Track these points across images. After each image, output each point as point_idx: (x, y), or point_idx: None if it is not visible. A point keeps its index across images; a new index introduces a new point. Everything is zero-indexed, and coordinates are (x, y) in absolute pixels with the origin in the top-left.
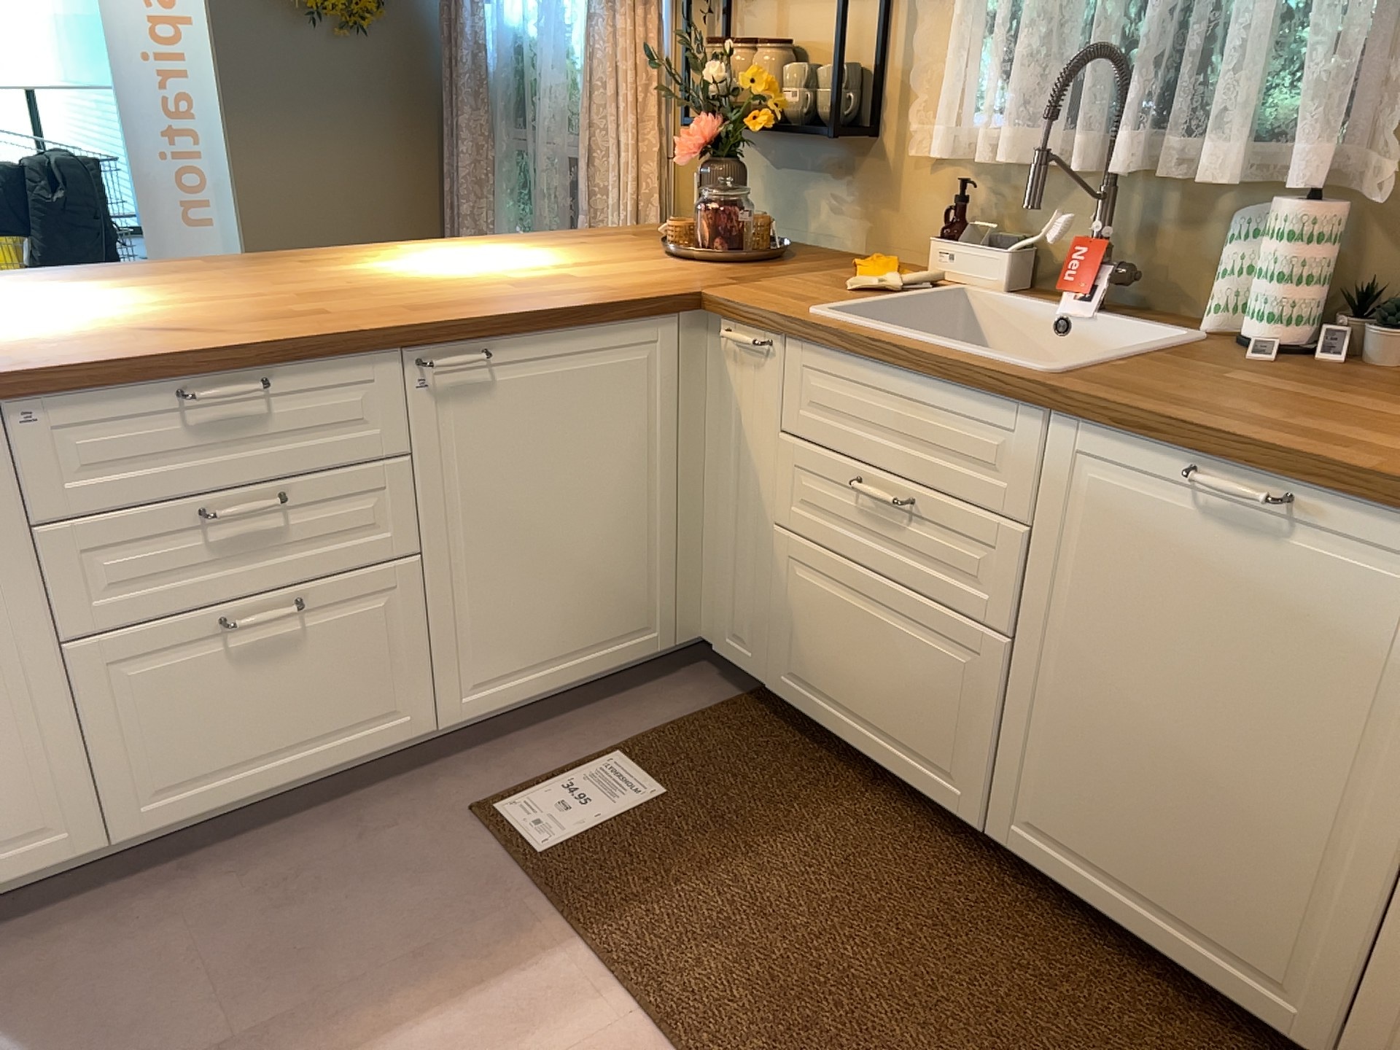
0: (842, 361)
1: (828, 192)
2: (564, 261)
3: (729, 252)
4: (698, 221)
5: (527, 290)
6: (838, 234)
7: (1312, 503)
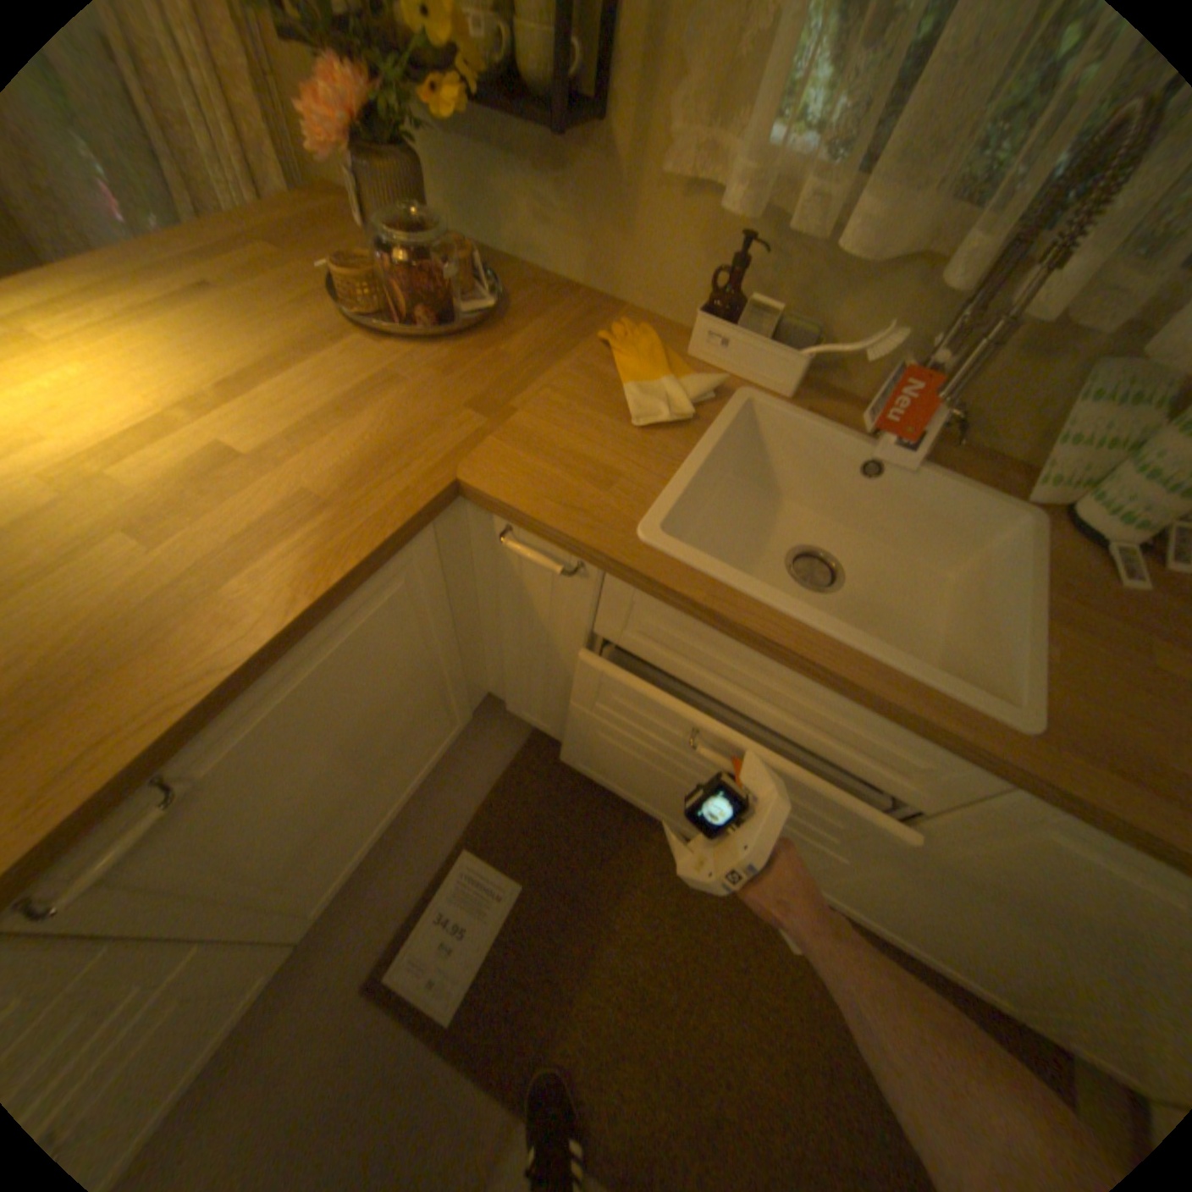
0: (704, 624)
1: (529, 183)
2: (196, 378)
3: (442, 325)
4: (382, 271)
5: (167, 558)
6: (548, 248)
7: None
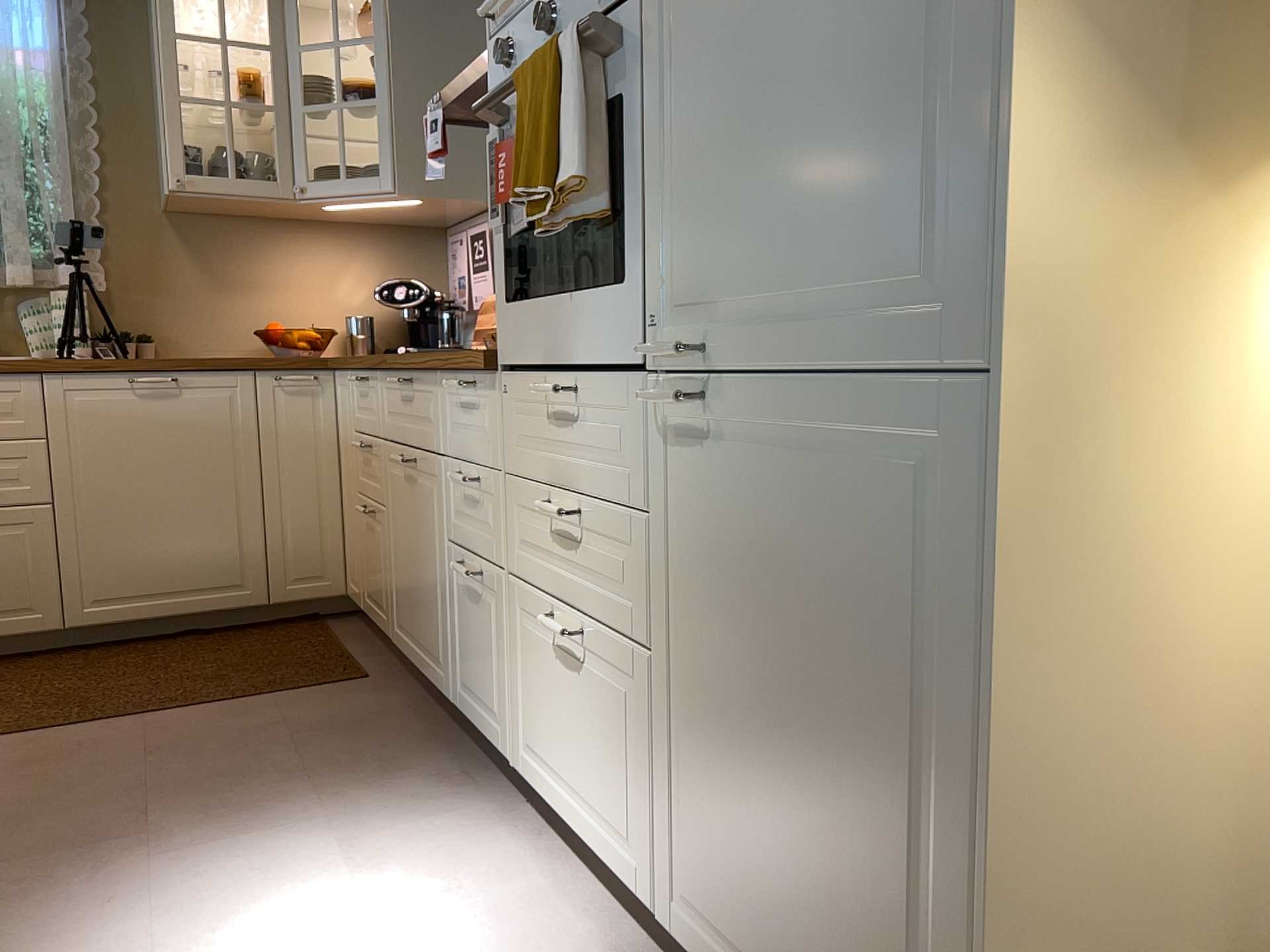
0: None
1: None
2: None
3: None
4: None
5: None
6: None
7: (183, 377)
